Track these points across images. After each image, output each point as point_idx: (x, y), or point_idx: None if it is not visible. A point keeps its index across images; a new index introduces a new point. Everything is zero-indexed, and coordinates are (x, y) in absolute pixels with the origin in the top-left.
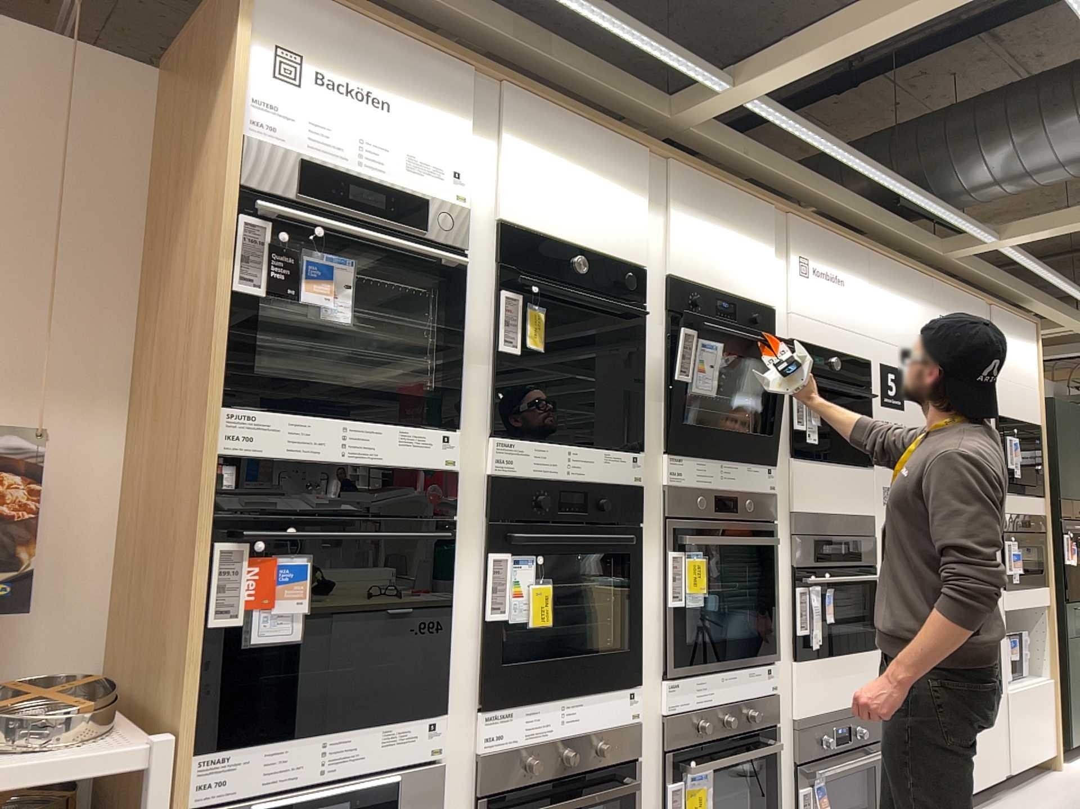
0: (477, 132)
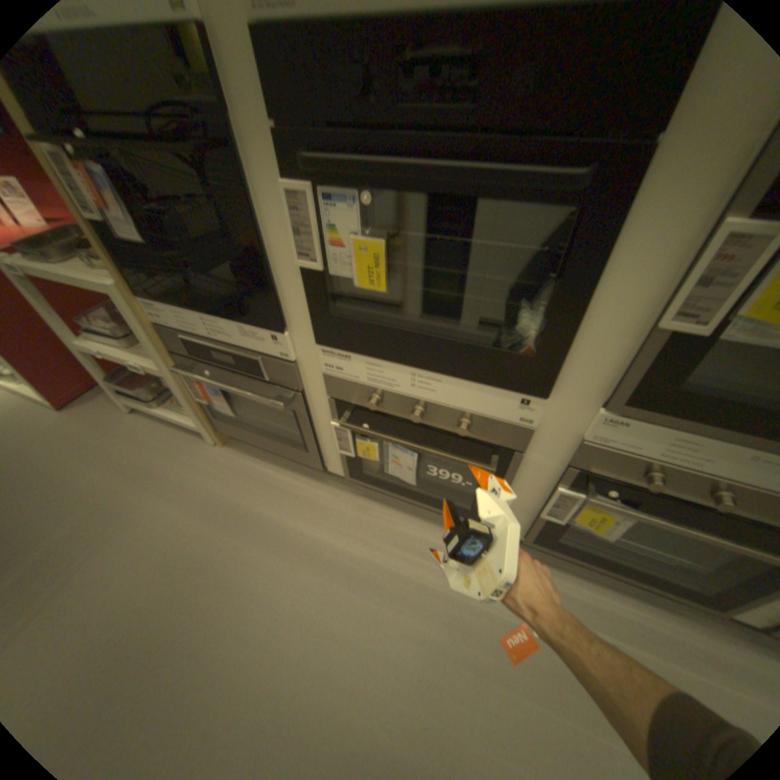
0: None
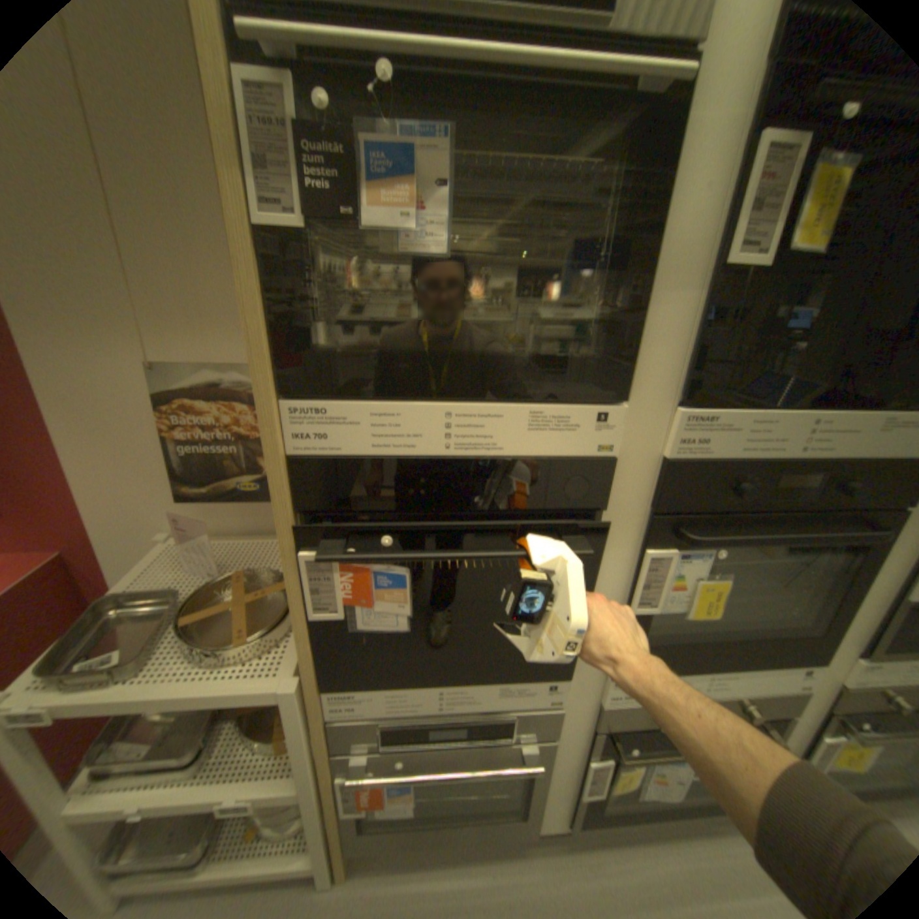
0: None
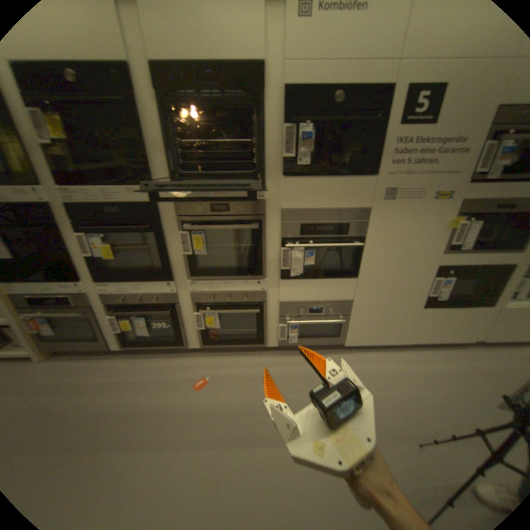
0: None
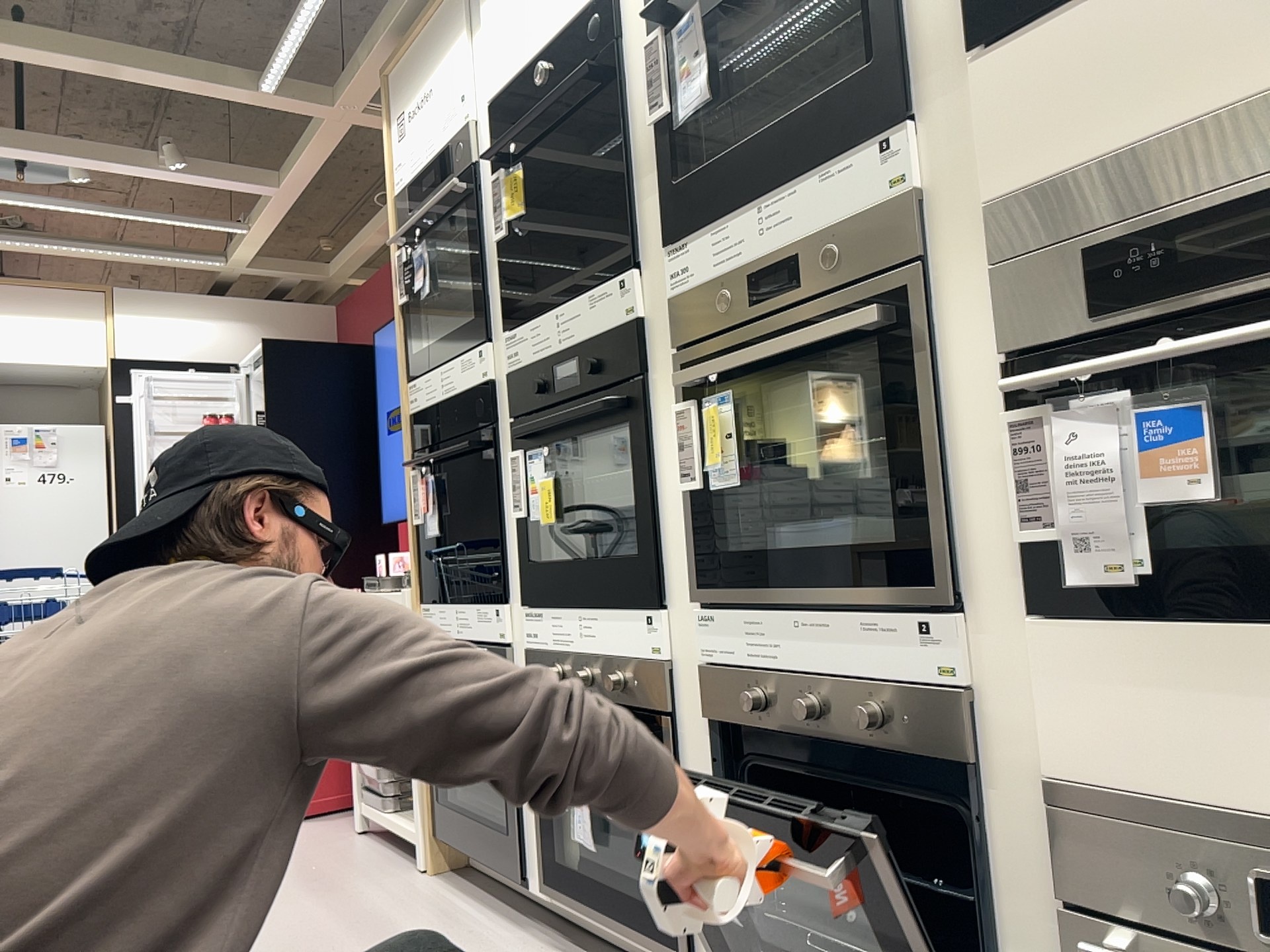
0: (468, 28)
